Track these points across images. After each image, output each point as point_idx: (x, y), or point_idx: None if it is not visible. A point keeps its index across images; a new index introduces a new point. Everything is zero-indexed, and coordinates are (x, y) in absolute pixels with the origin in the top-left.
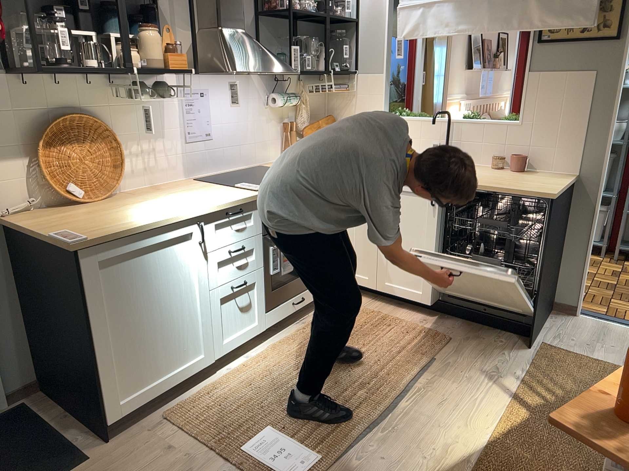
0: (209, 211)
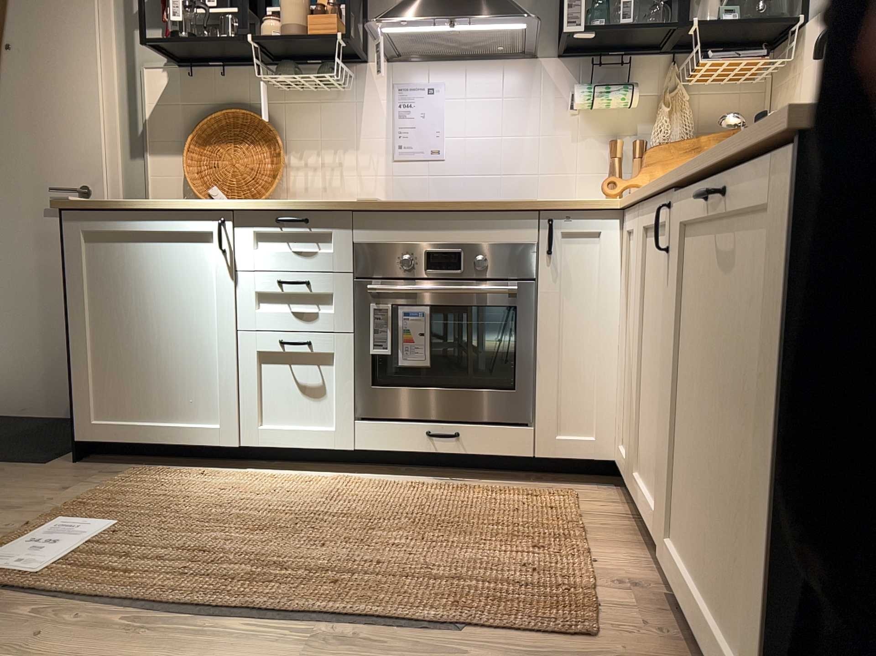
0: (240, 206)
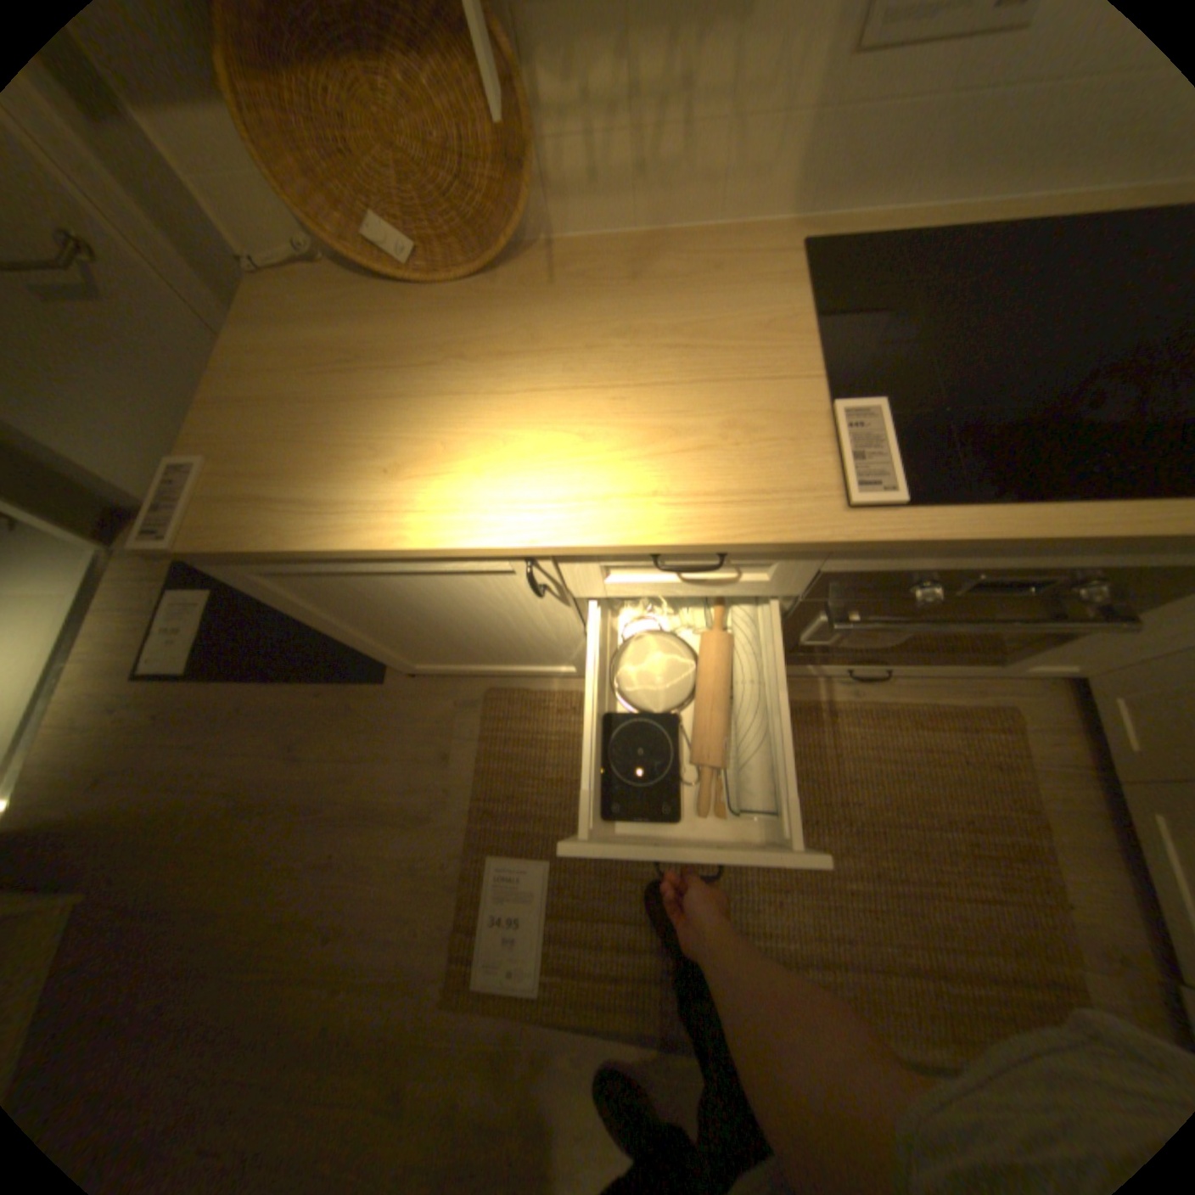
0: (569, 549)
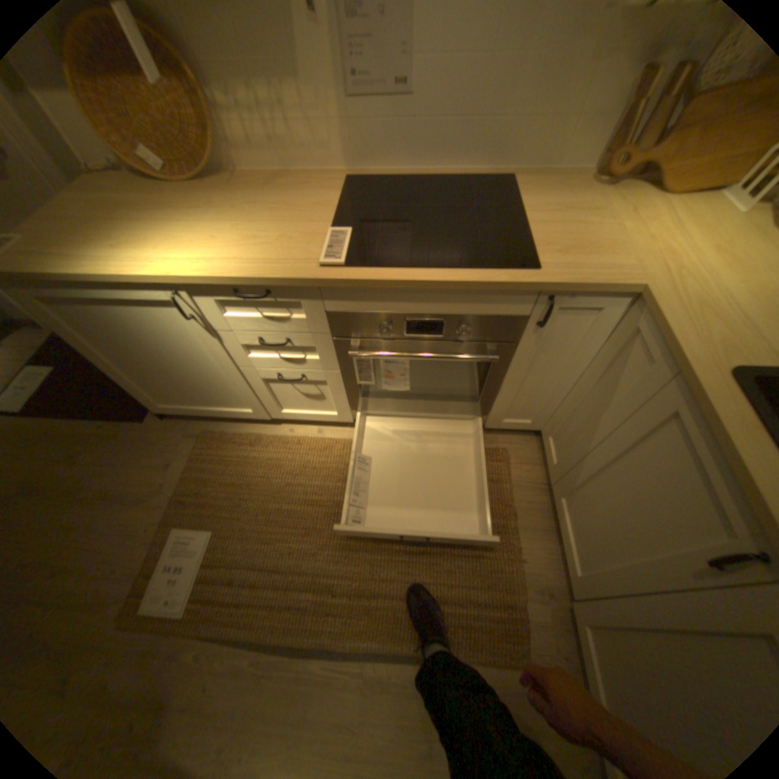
0: (184, 279)
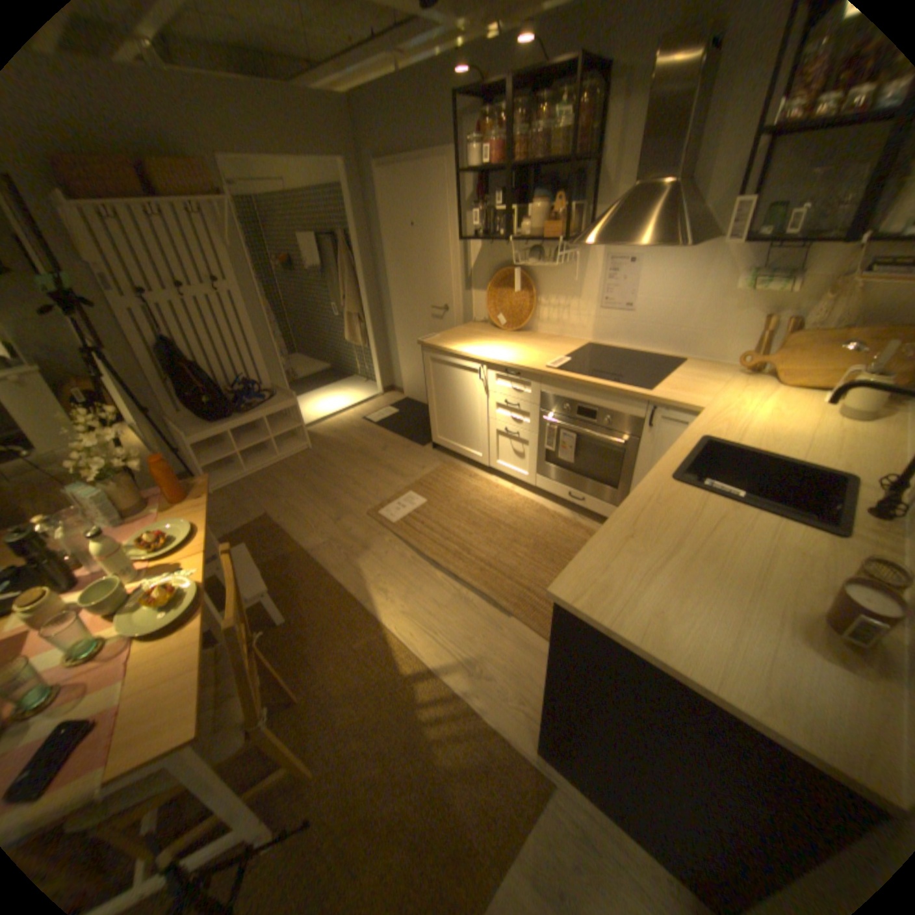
0: (488, 361)
